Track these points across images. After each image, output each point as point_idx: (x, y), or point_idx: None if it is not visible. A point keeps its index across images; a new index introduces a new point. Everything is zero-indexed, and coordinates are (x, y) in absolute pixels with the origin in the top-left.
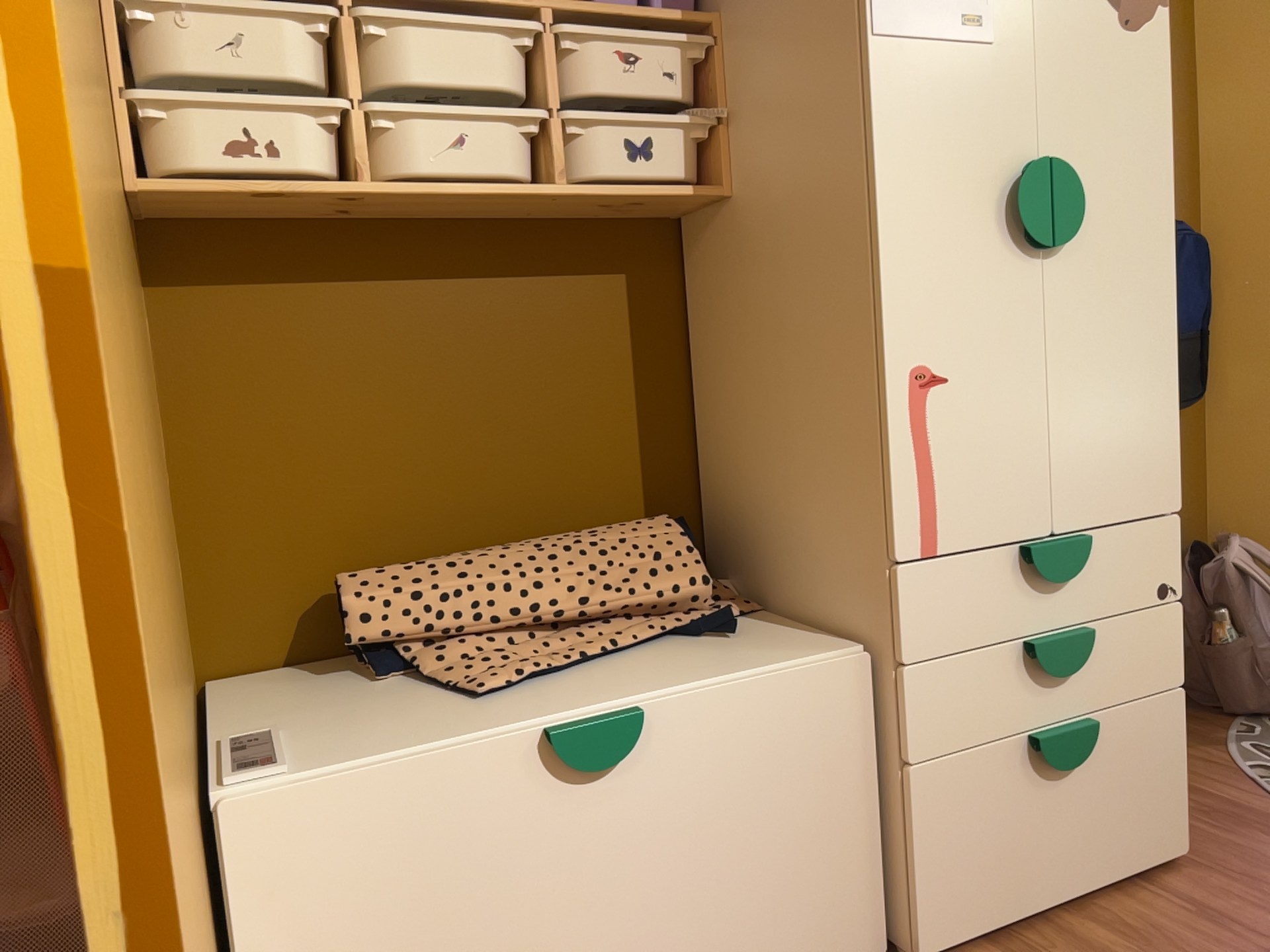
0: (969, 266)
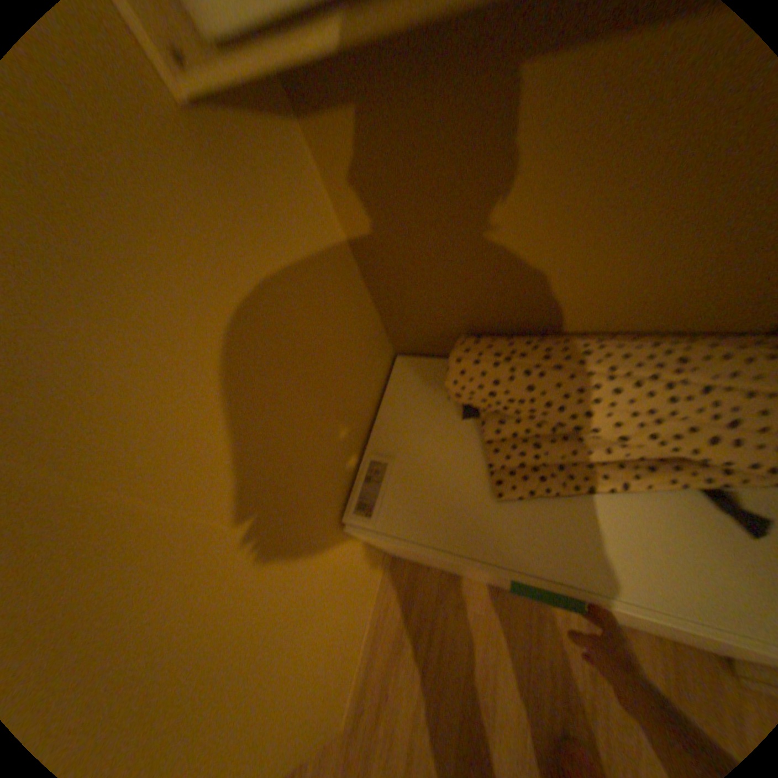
0: None
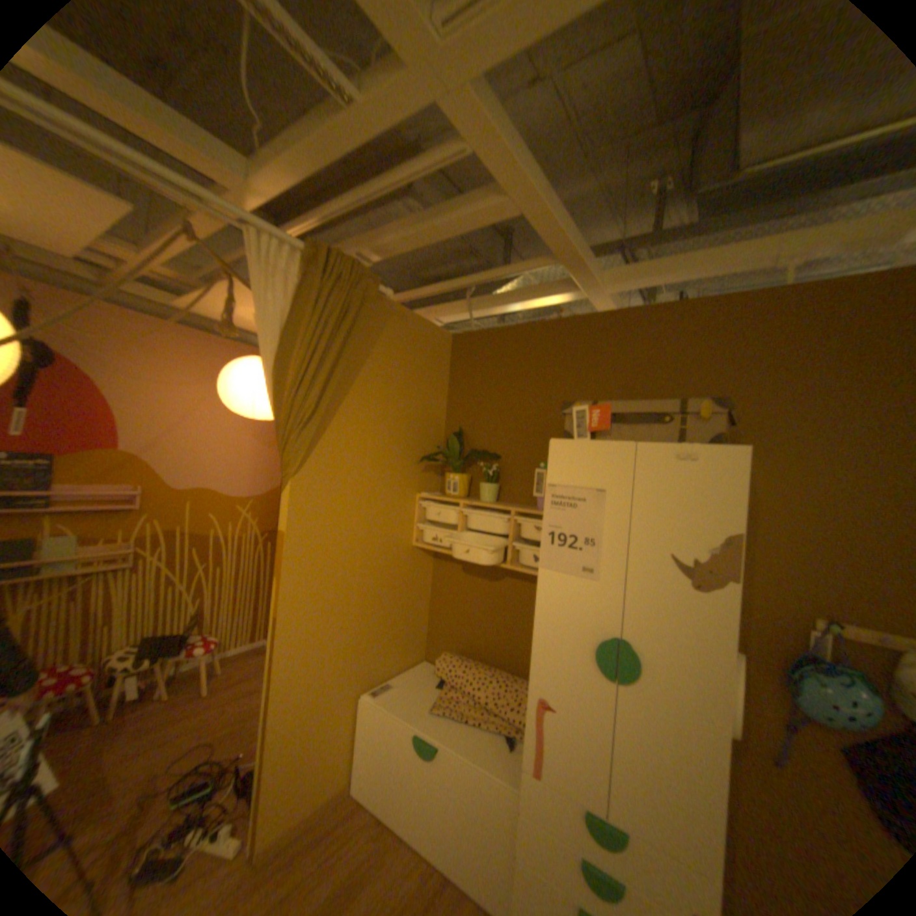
0: (572, 670)
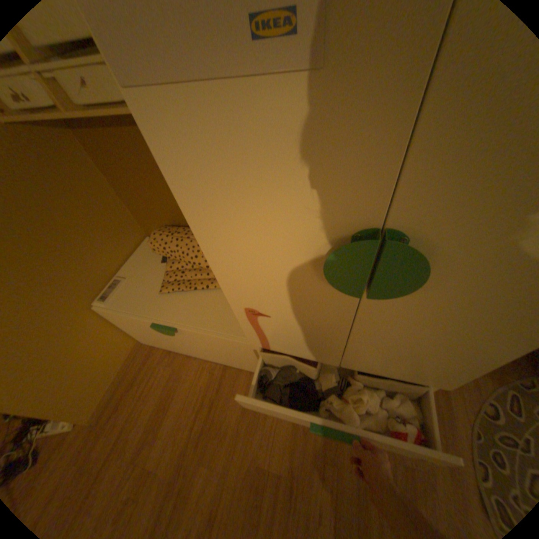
0: (282, 280)
